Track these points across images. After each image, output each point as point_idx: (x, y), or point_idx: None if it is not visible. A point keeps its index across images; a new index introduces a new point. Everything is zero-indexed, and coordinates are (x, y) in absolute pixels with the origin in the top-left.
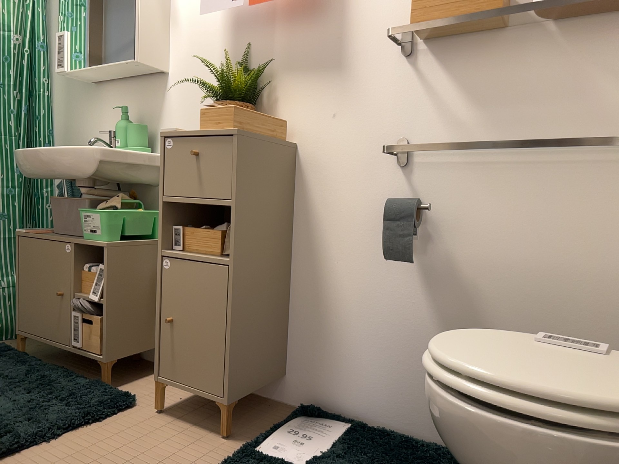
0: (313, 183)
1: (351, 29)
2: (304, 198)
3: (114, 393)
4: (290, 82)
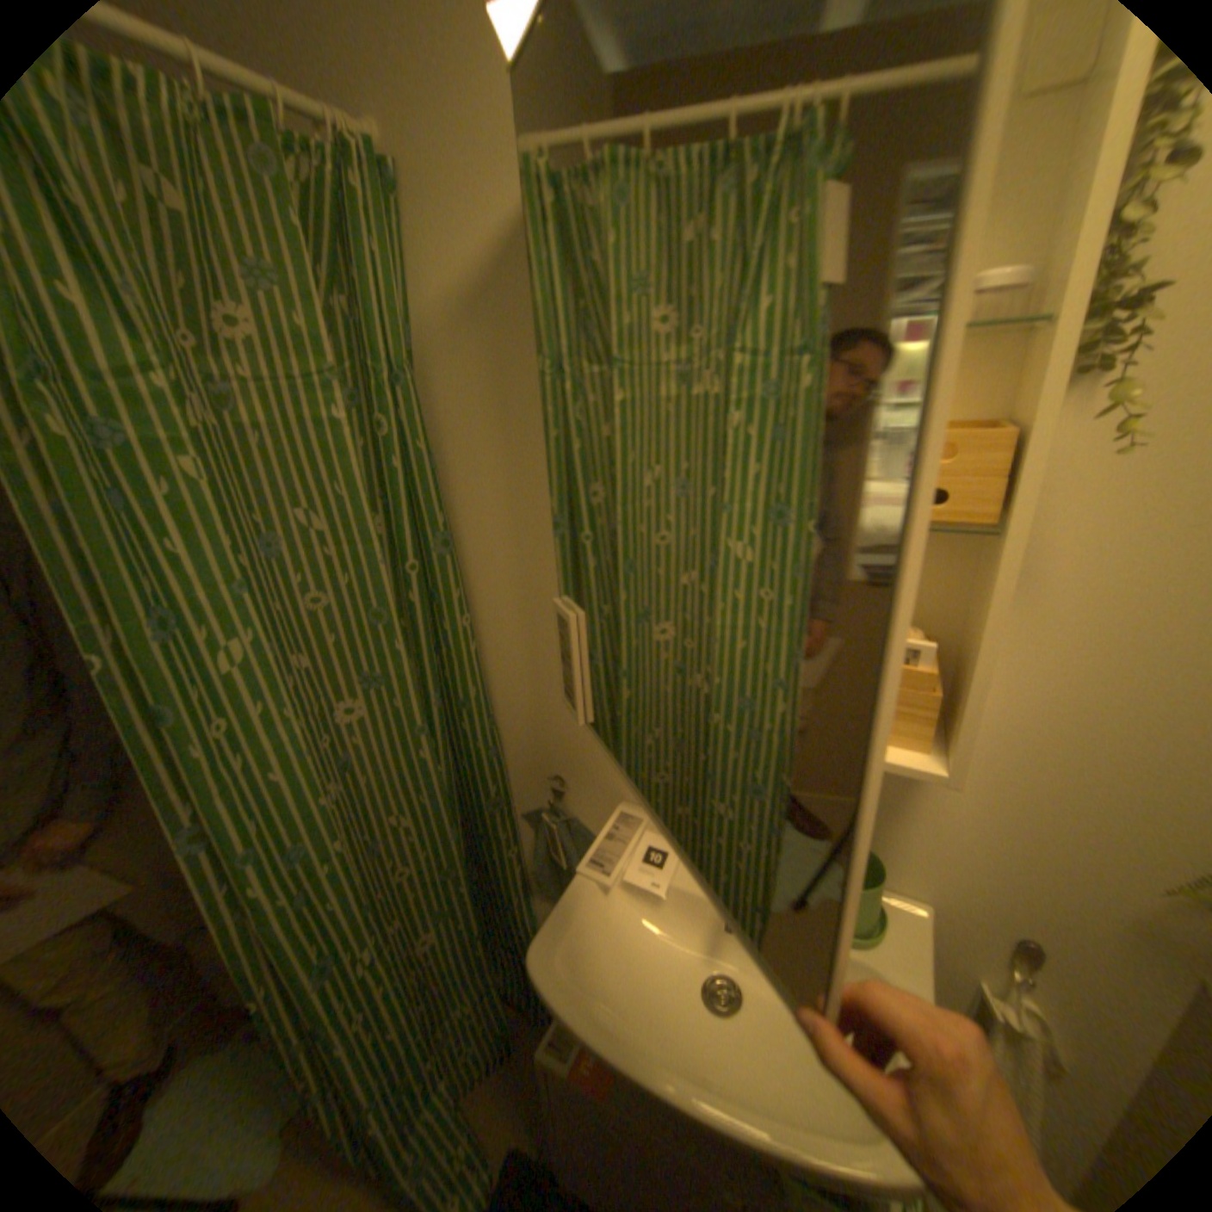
0: None
1: None
2: None
3: None
4: None
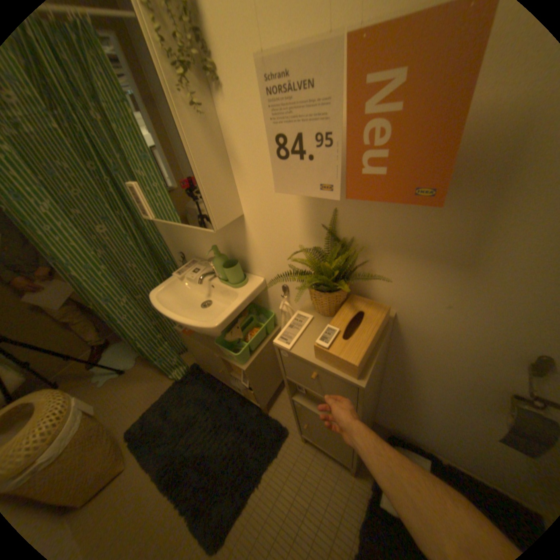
0: (412, 343)
1: (506, 225)
2: (401, 348)
3: (275, 429)
4: (392, 260)
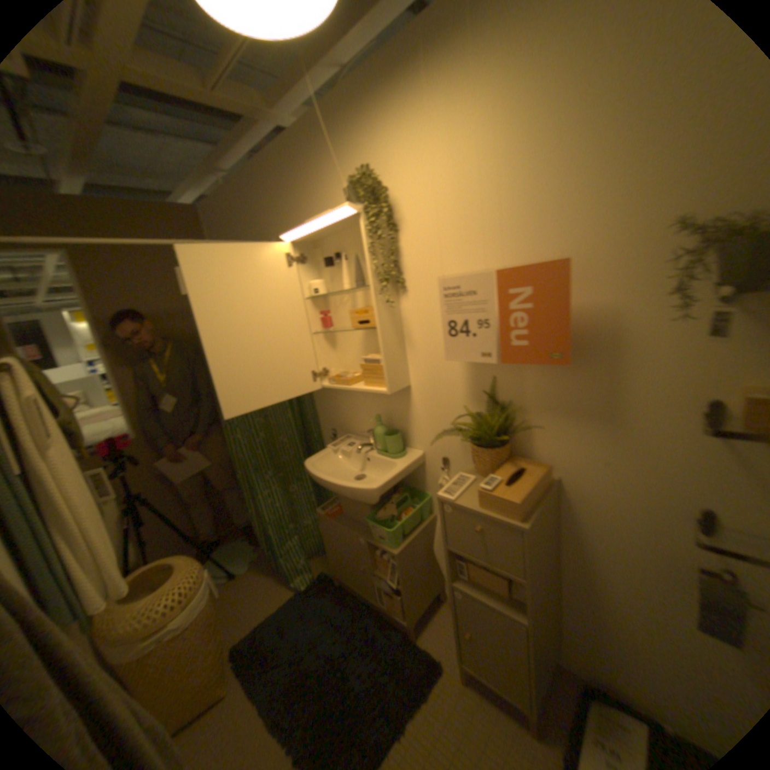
0: (583, 516)
1: (627, 384)
2: (573, 525)
3: (425, 662)
4: (547, 421)
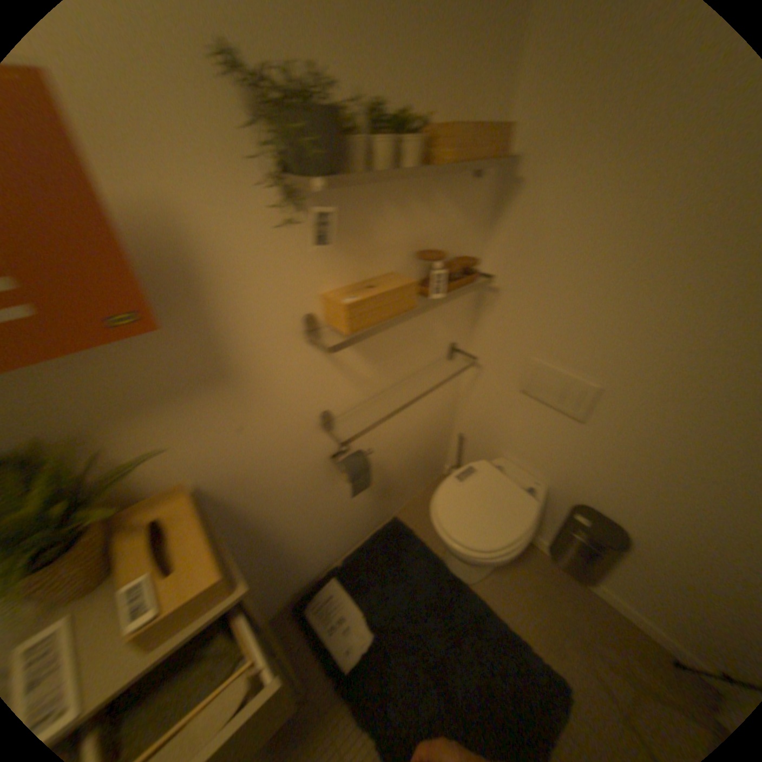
0: (237, 496)
1: (230, 325)
2: (231, 513)
3: None
4: (140, 425)
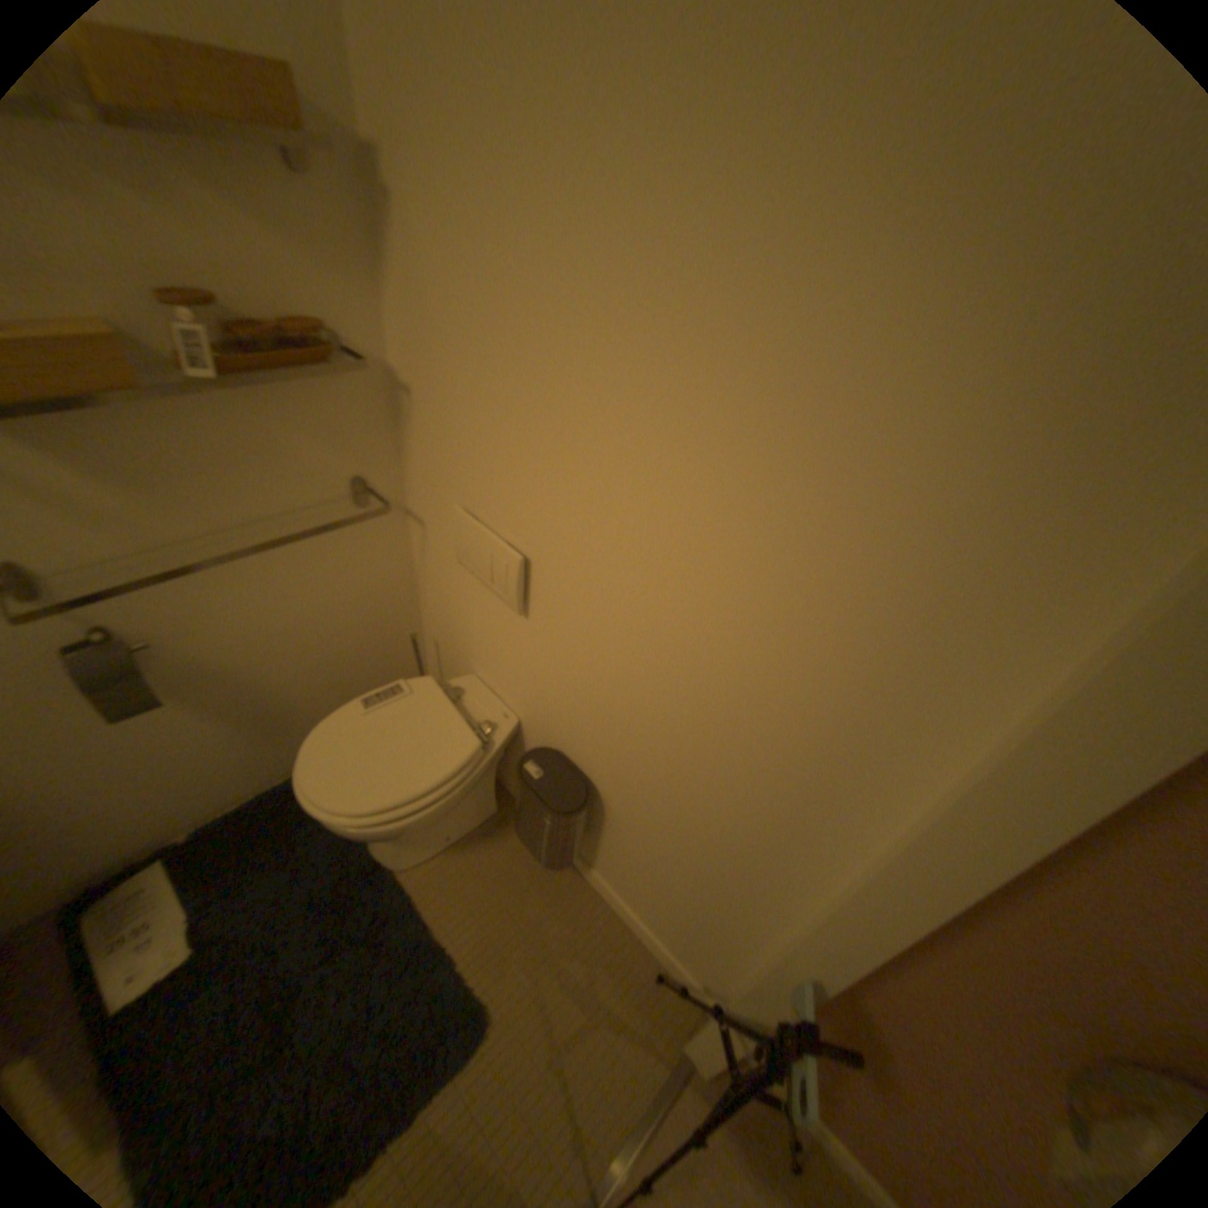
0: None
1: None
2: None
3: None
4: None
